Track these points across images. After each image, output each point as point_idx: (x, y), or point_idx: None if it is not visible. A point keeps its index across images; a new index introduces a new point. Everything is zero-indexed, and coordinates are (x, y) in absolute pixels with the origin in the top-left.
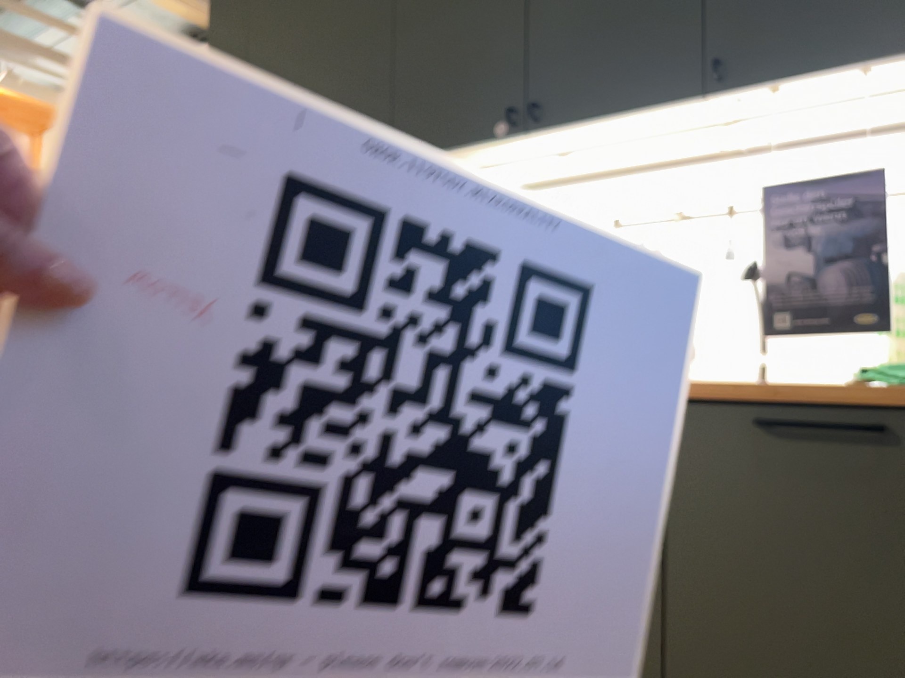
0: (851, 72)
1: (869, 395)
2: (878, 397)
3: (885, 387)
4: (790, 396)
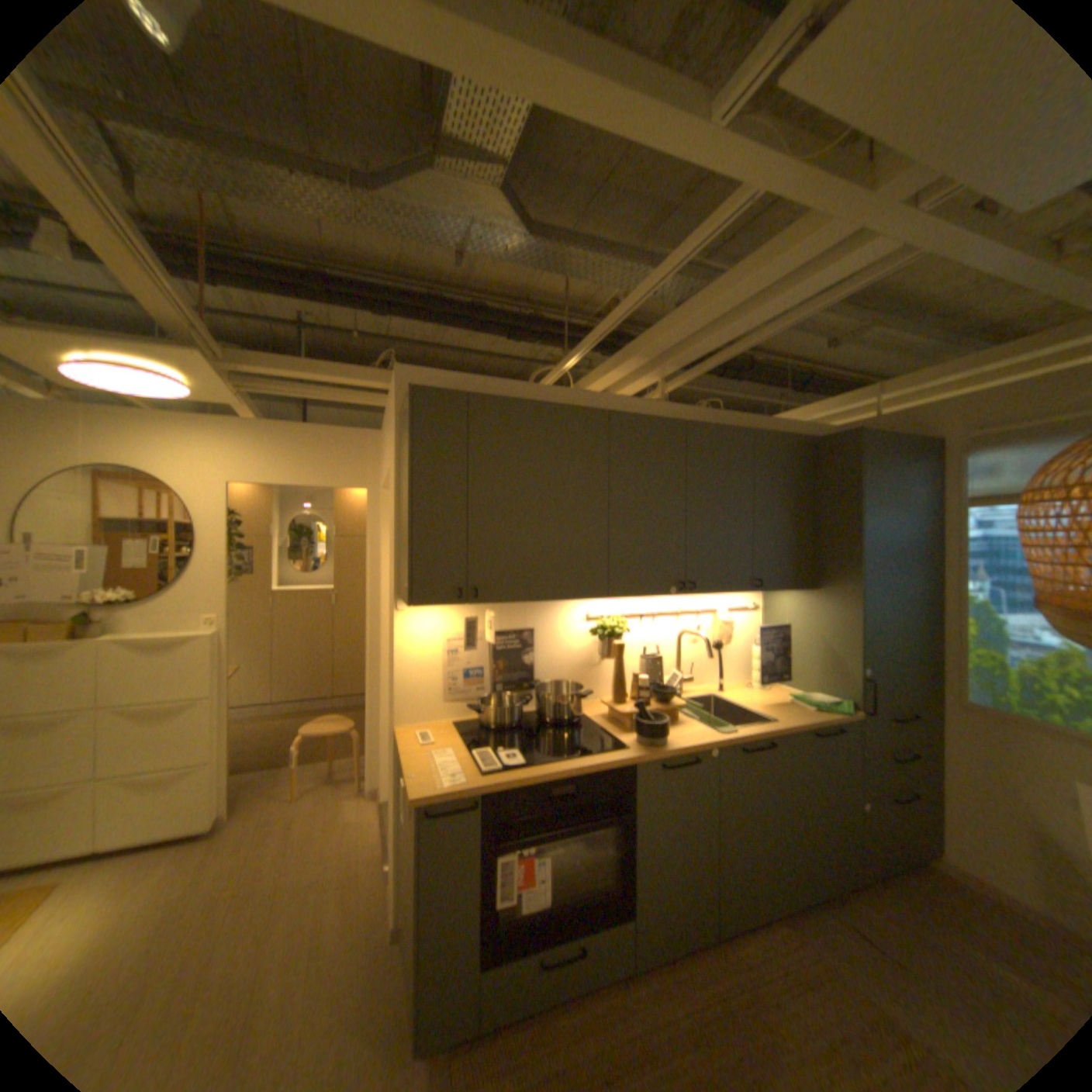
0: (784, 590)
1: (841, 722)
2: (836, 720)
3: (827, 713)
4: (824, 725)
